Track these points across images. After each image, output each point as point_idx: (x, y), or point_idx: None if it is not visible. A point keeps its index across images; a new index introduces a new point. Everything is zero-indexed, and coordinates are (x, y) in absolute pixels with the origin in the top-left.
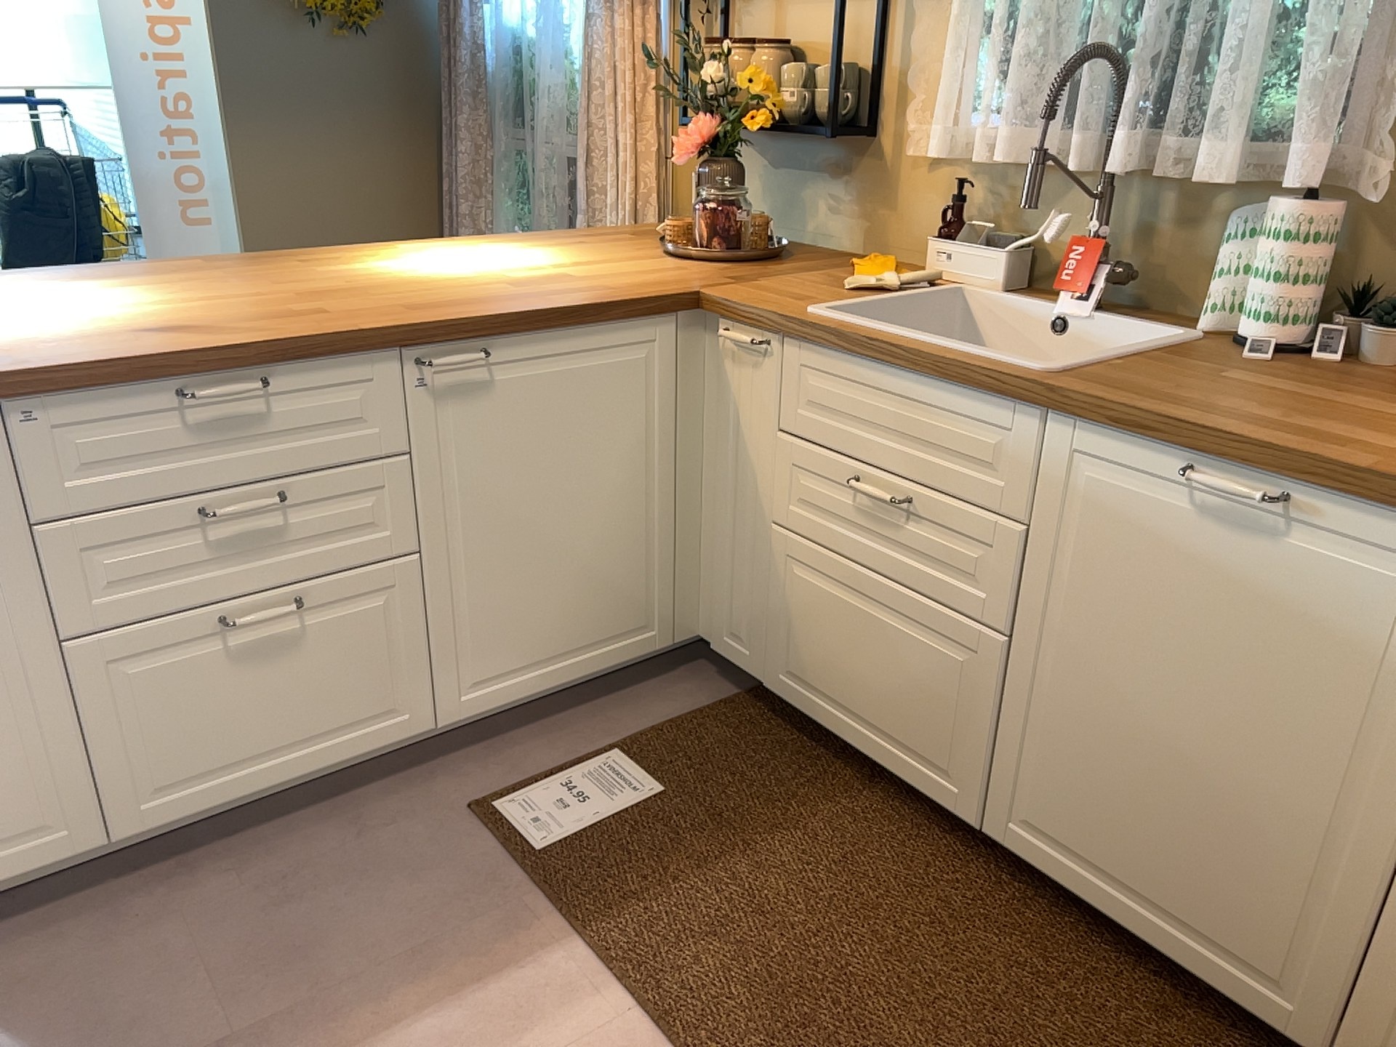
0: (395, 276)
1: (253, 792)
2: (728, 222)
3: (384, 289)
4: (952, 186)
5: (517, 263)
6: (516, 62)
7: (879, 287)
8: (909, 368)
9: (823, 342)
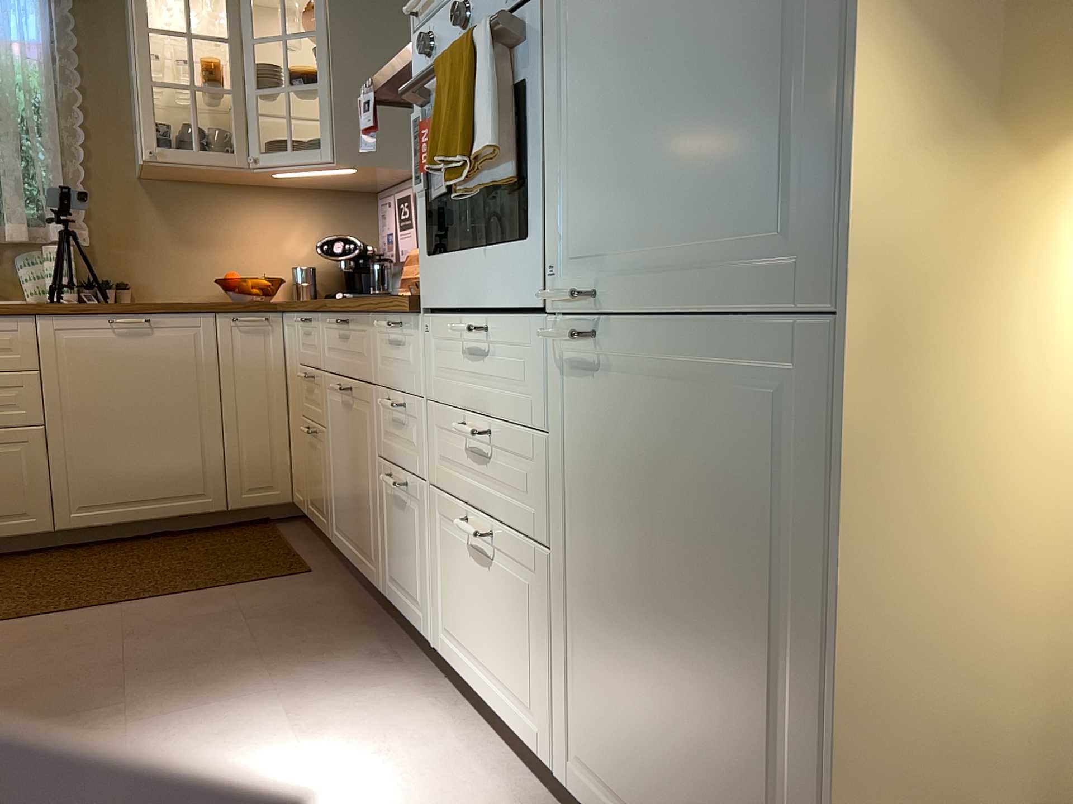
0: None
1: None
2: None
3: None
4: None
5: None
6: None
7: None
8: None
9: None
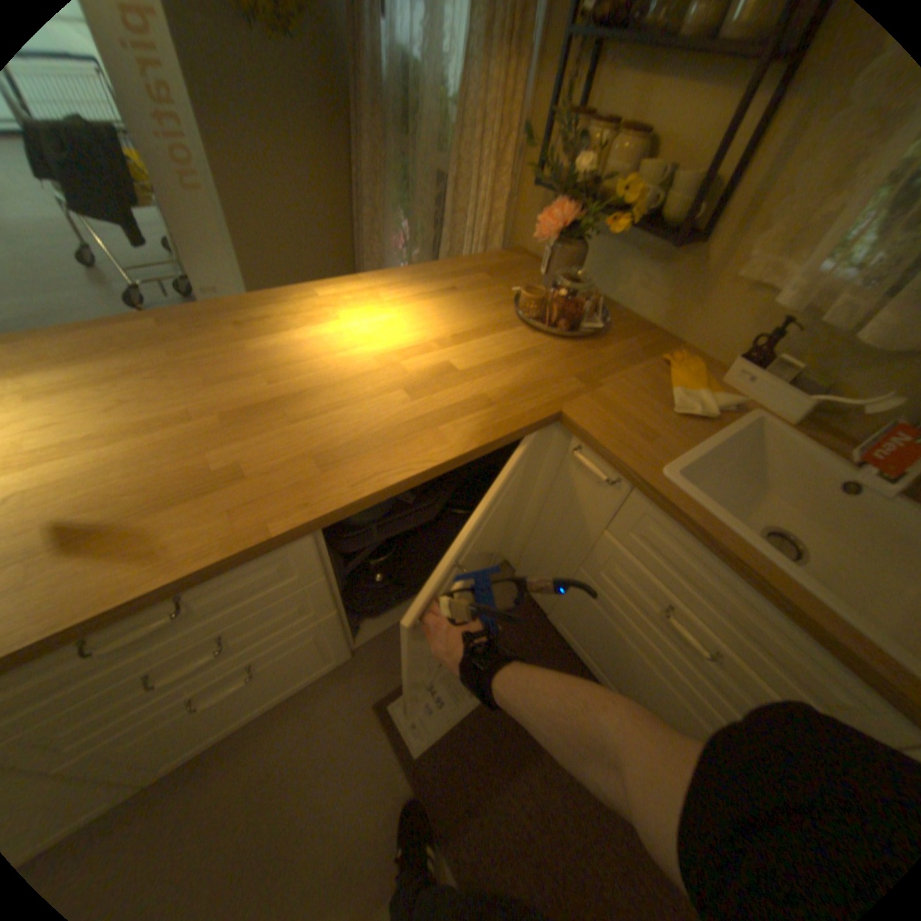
0: (311, 366)
1: (239, 728)
2: (578, 308)
3: (299, 402)
4: (775, 308)
5: (410, 335)
6: (404, 75)
7: (704, 412)
8: (783, 609)
9: (686, 526)
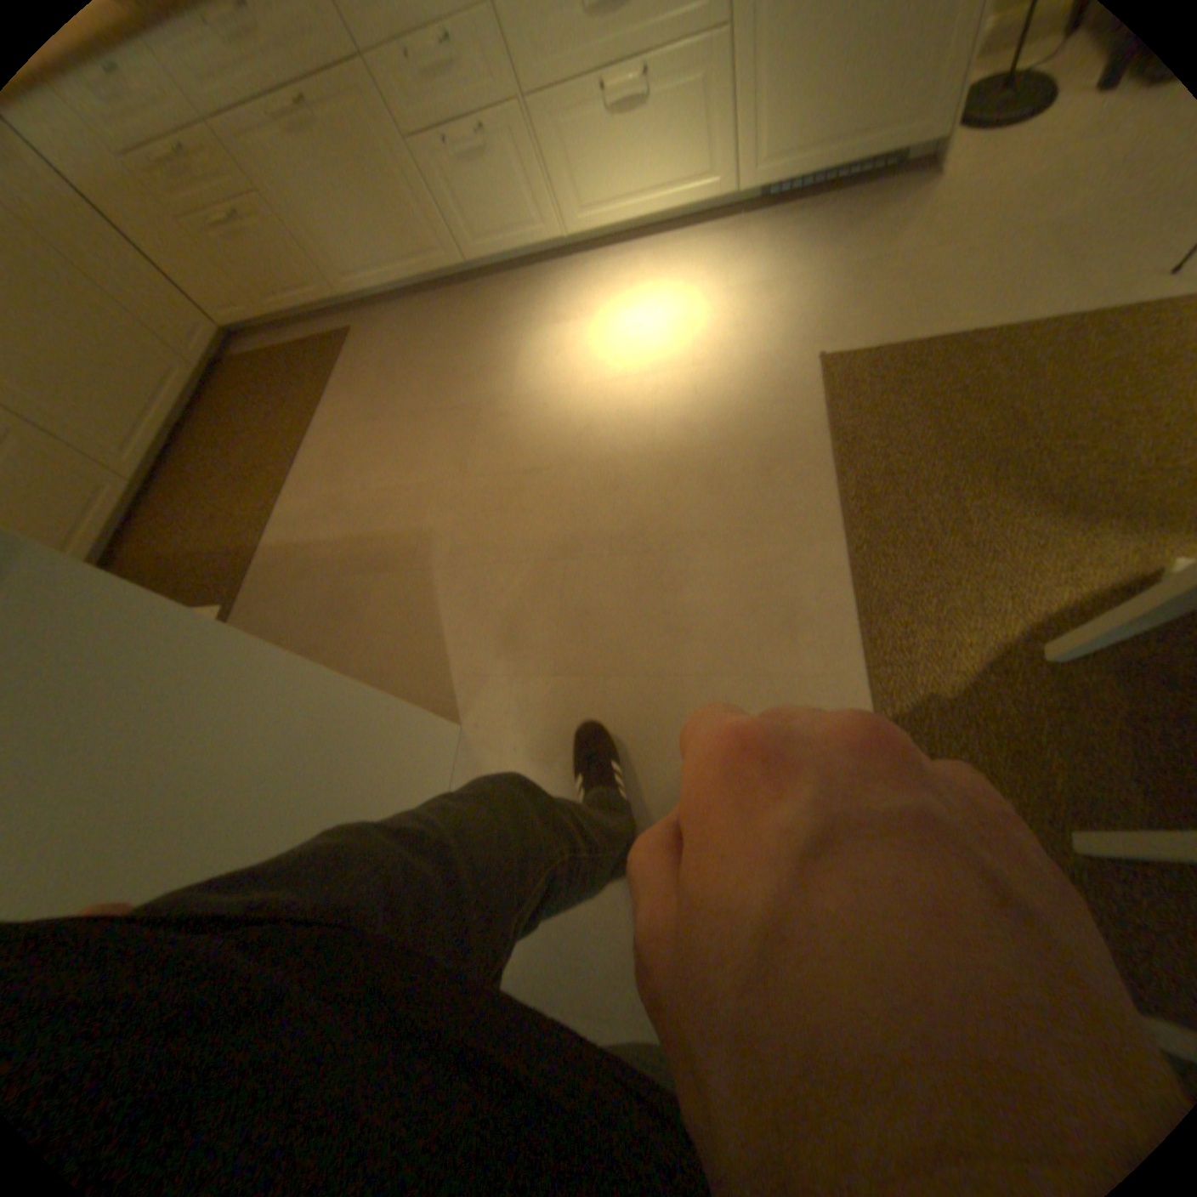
0: None
1: None
2: None
3: None
4: None
5: None
6: None
7: None
8: None
9: None
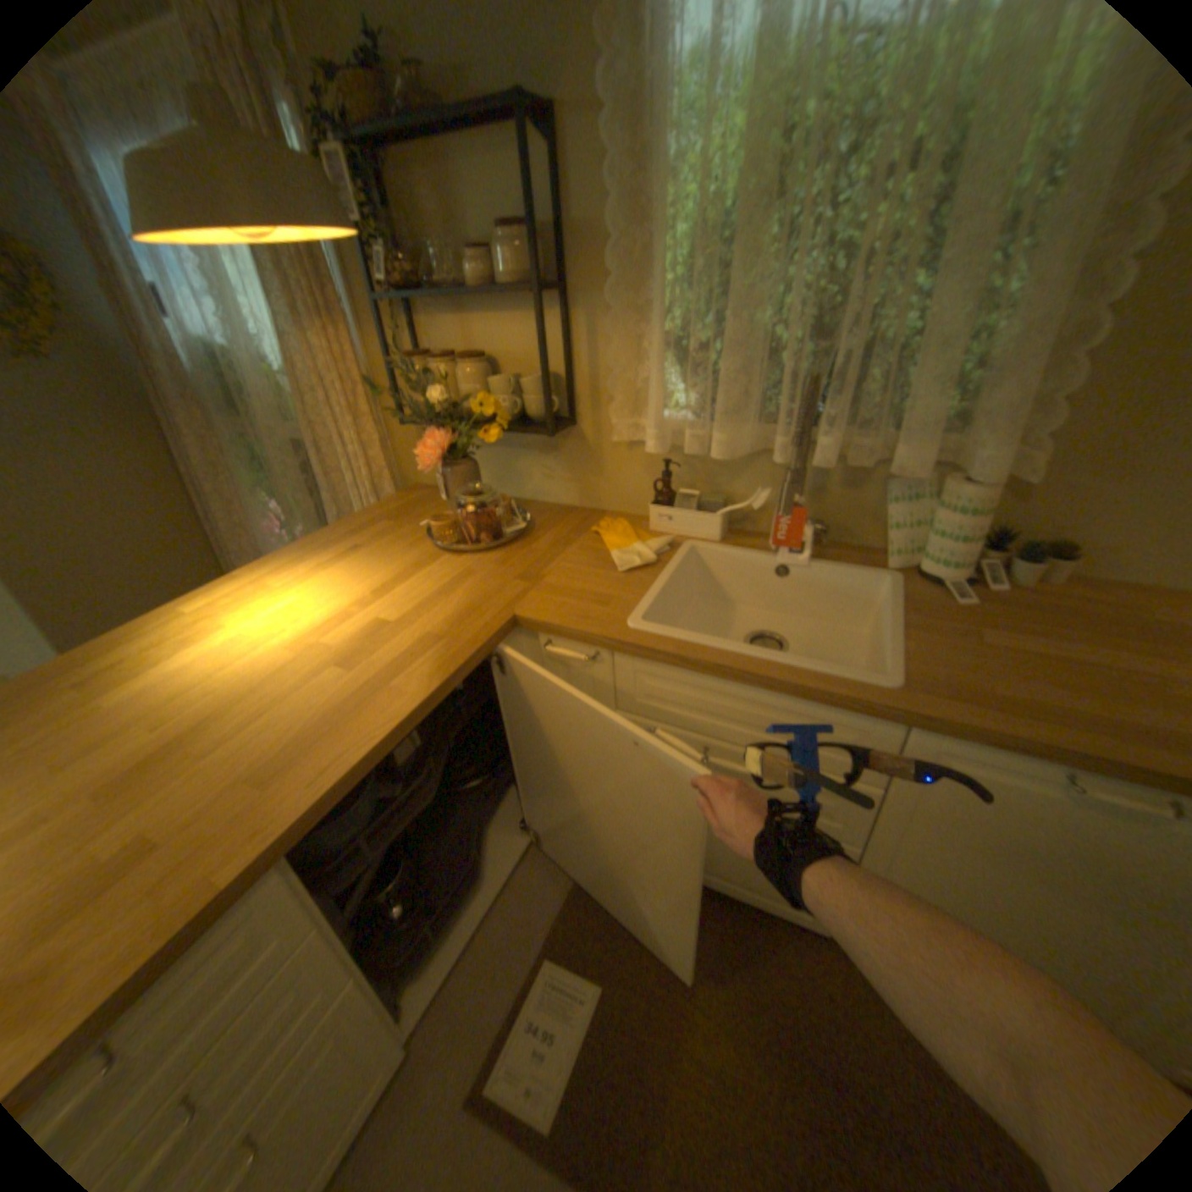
0: (204, 691)
1: None
2: (490, 518)
3: (202, 733)
4: (652, 458)
5: (320, 611)
6: (211, 364)
7: (642, 562)
8: (764, 688)
9: (665, 662)
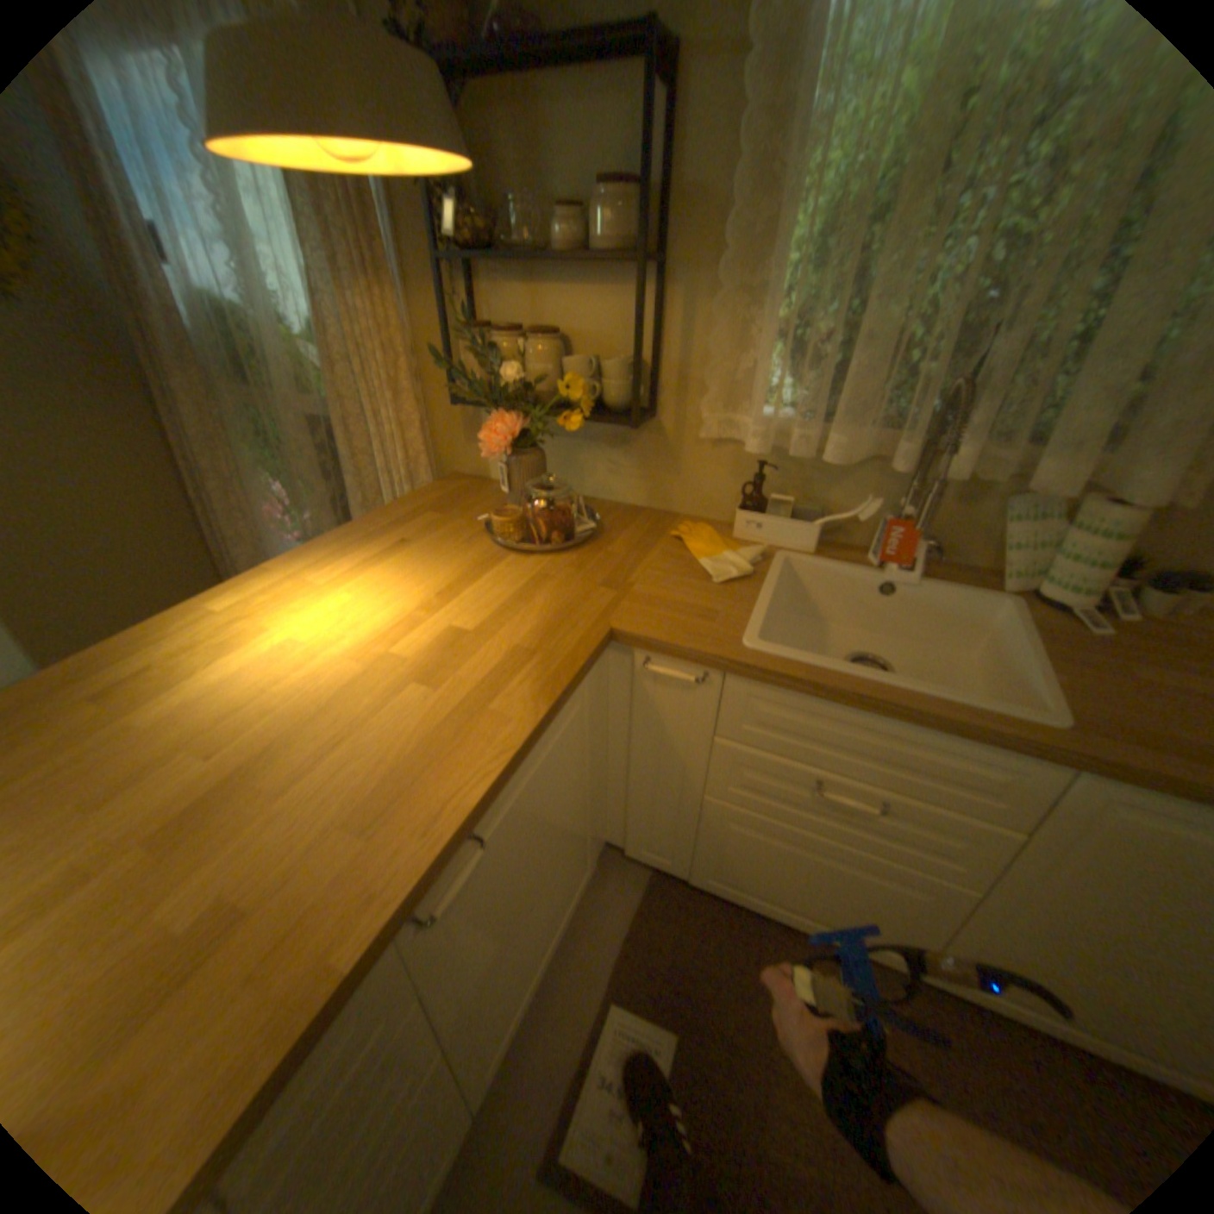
0: (259, 709)
1: None
2: (565, 516)
3: (270, 765)
4: (742, 458)
5: (381, 615)
6: (216, 321)
7: (738, 572)
8: (915, 723)
9: (794, 689)
